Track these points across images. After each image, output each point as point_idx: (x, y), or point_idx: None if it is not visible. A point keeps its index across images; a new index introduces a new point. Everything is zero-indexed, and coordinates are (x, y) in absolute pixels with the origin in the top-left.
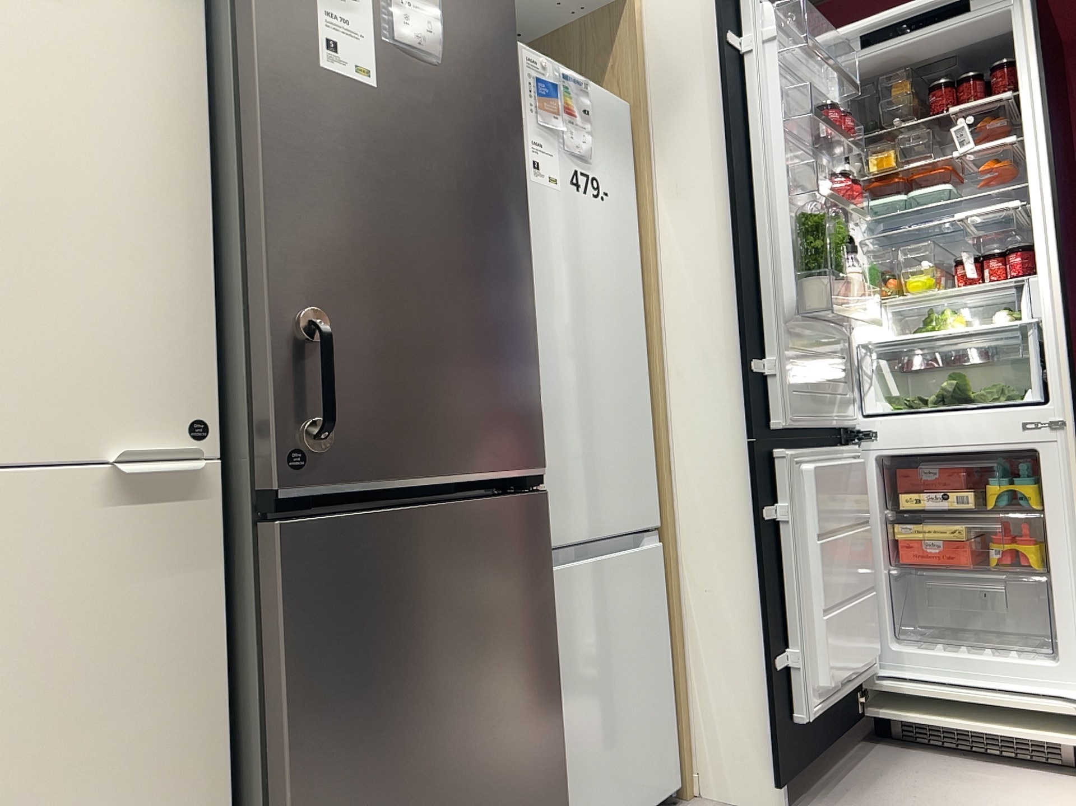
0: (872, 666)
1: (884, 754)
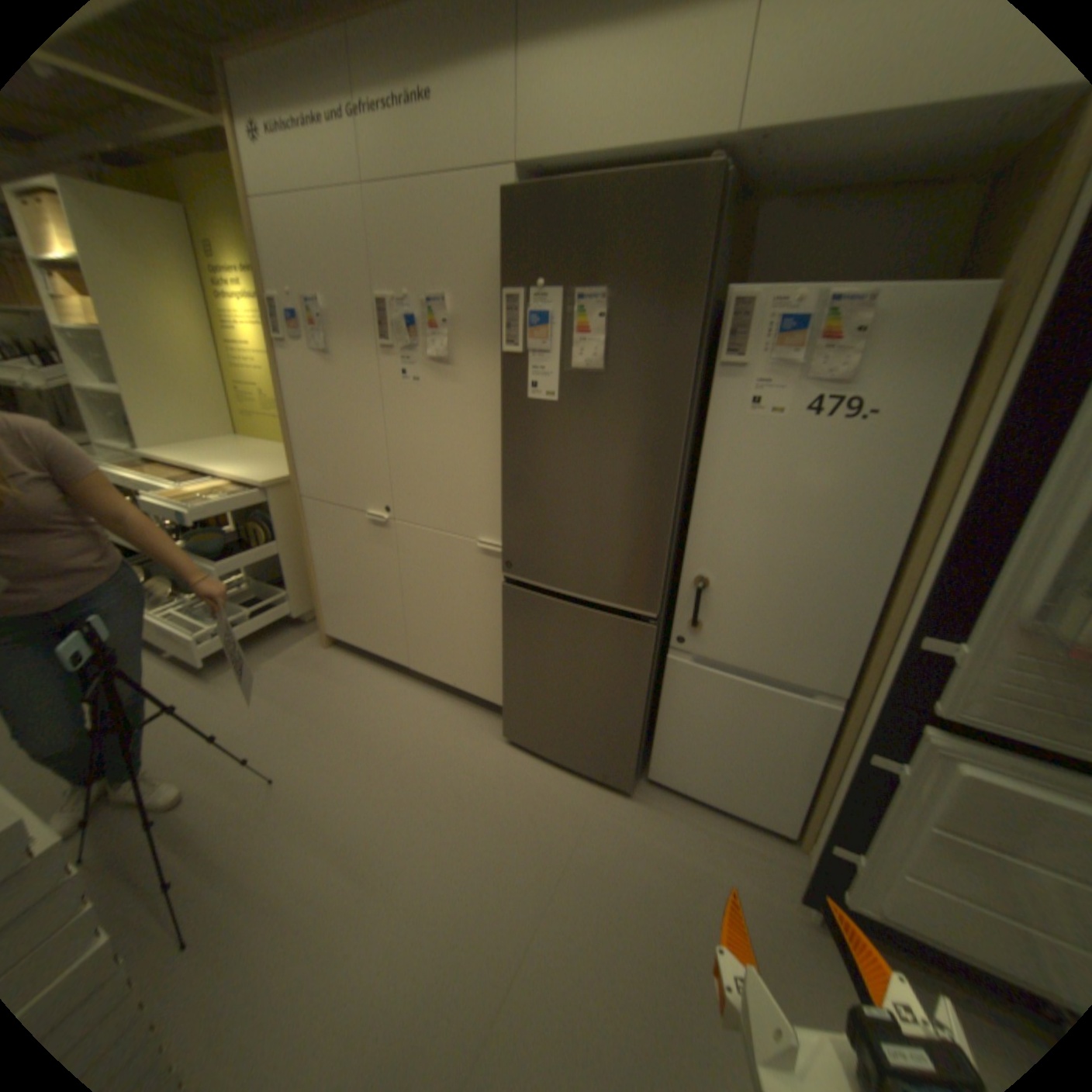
0: None
1: None
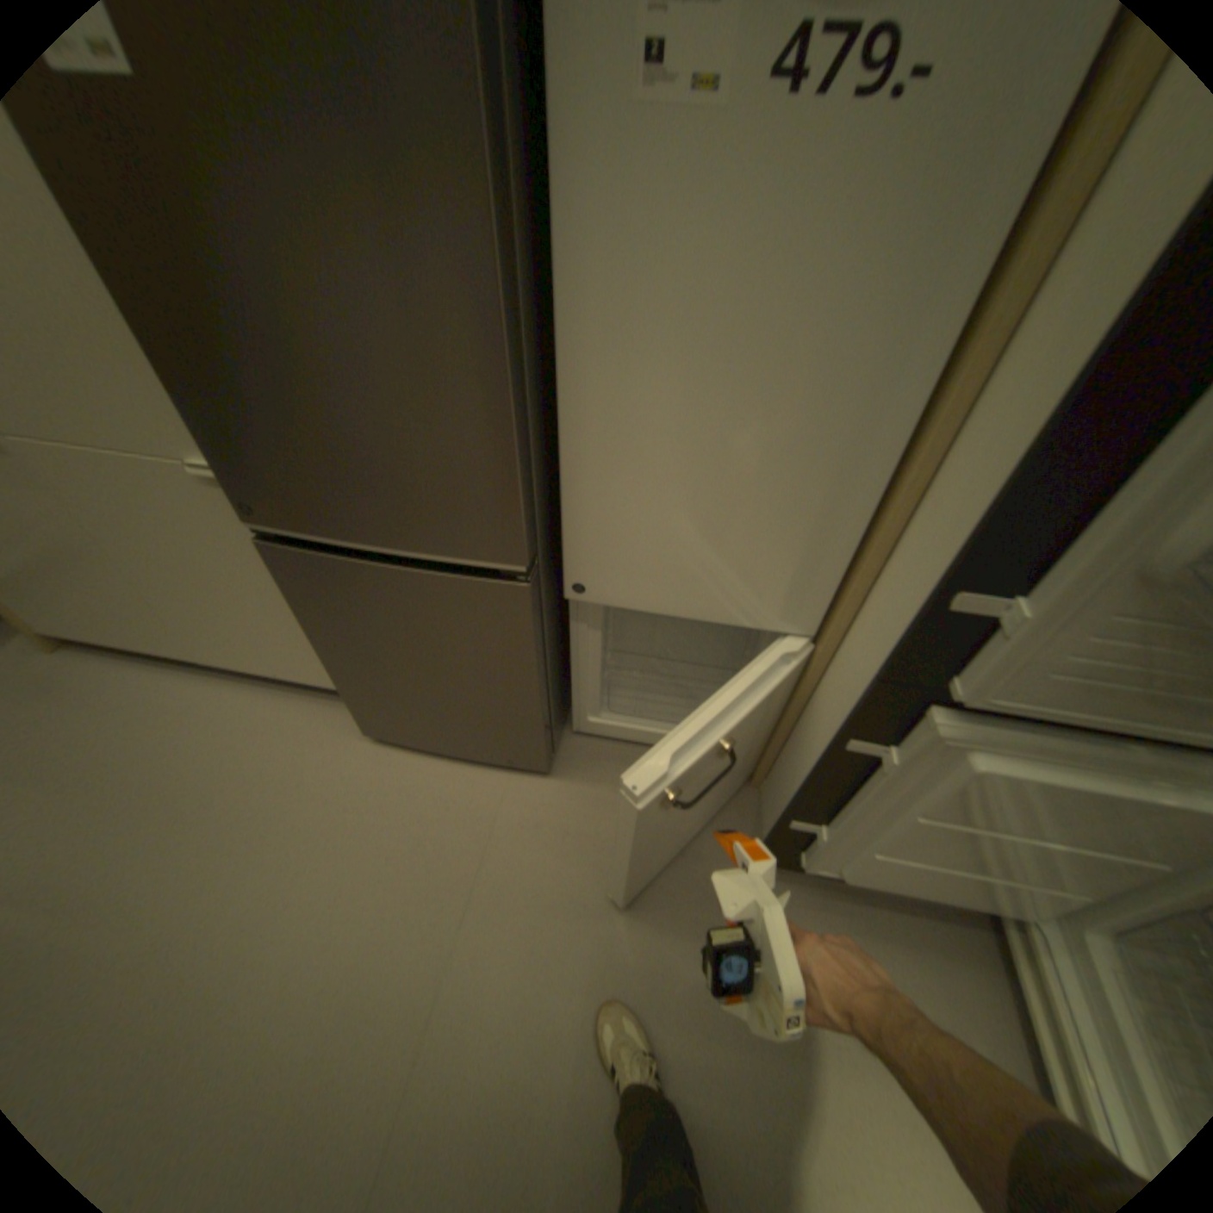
0: (1016, 910)
1: (963, 942)
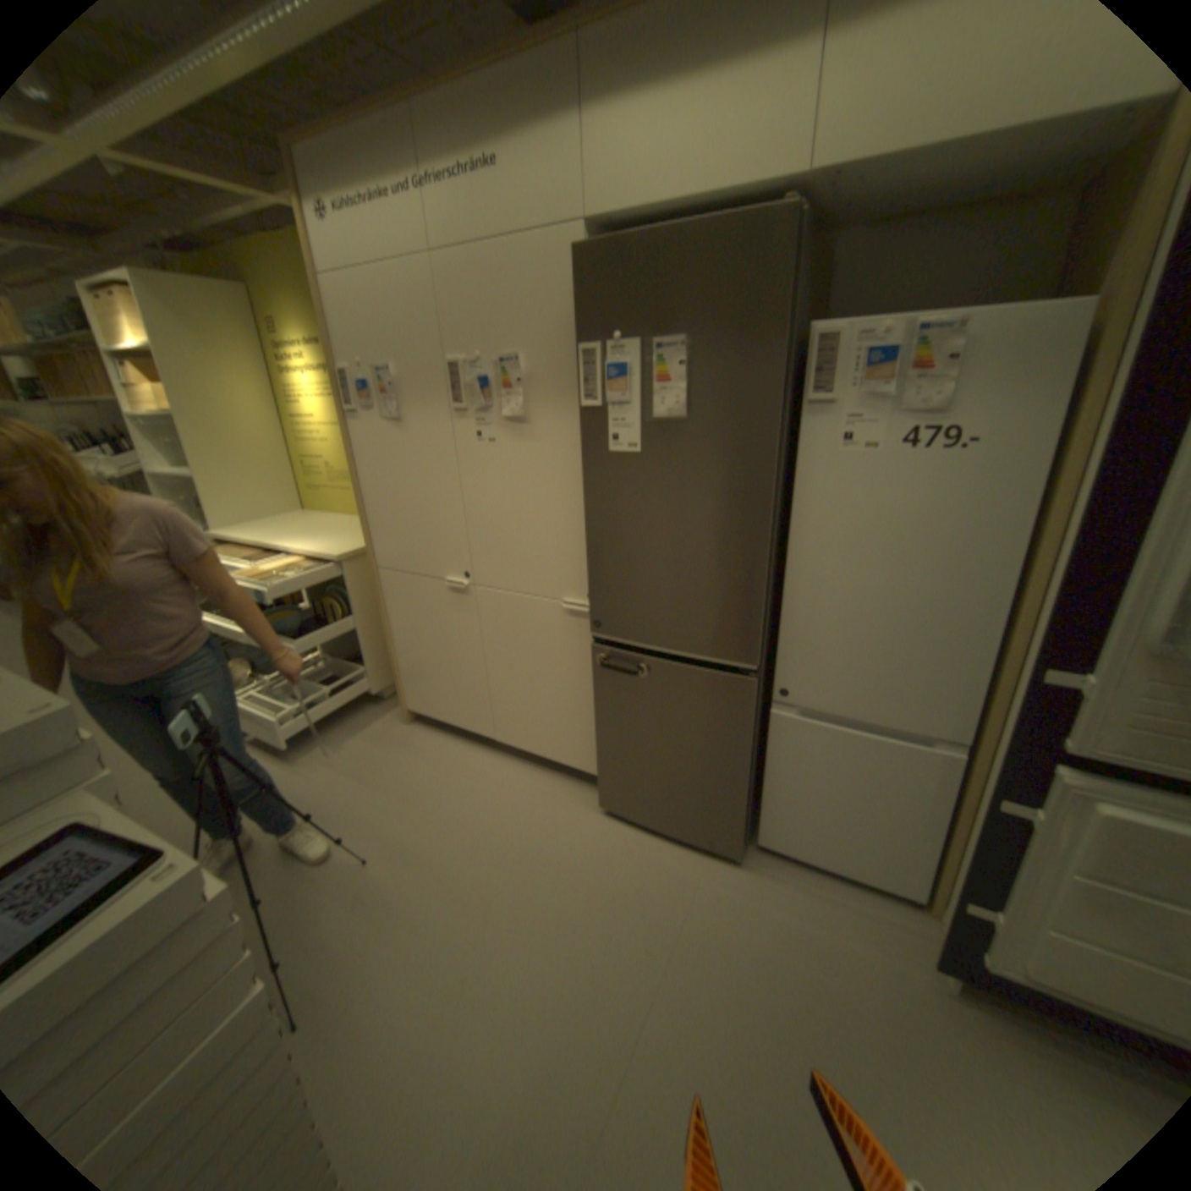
0: None
1: None
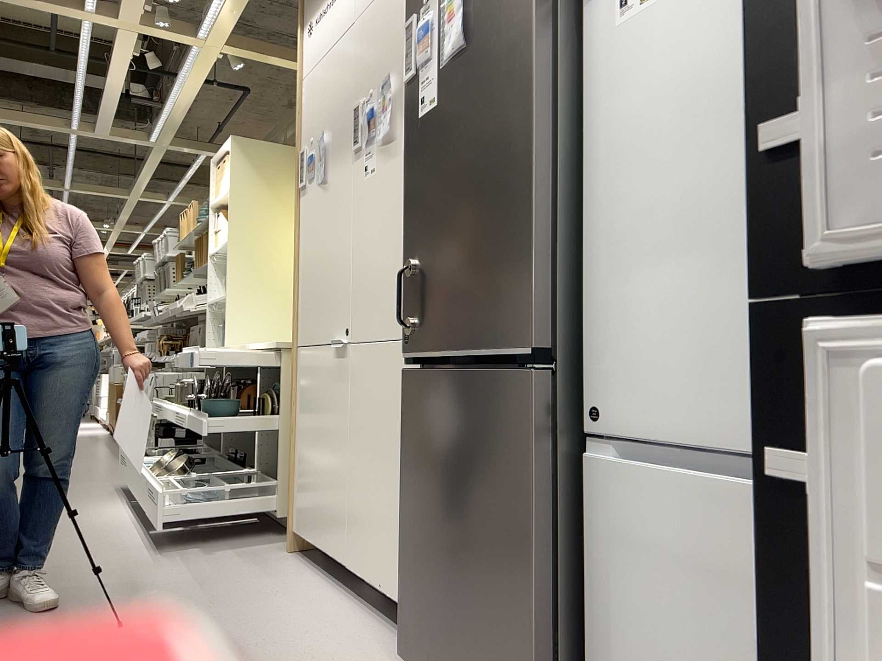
0: None
1: None
